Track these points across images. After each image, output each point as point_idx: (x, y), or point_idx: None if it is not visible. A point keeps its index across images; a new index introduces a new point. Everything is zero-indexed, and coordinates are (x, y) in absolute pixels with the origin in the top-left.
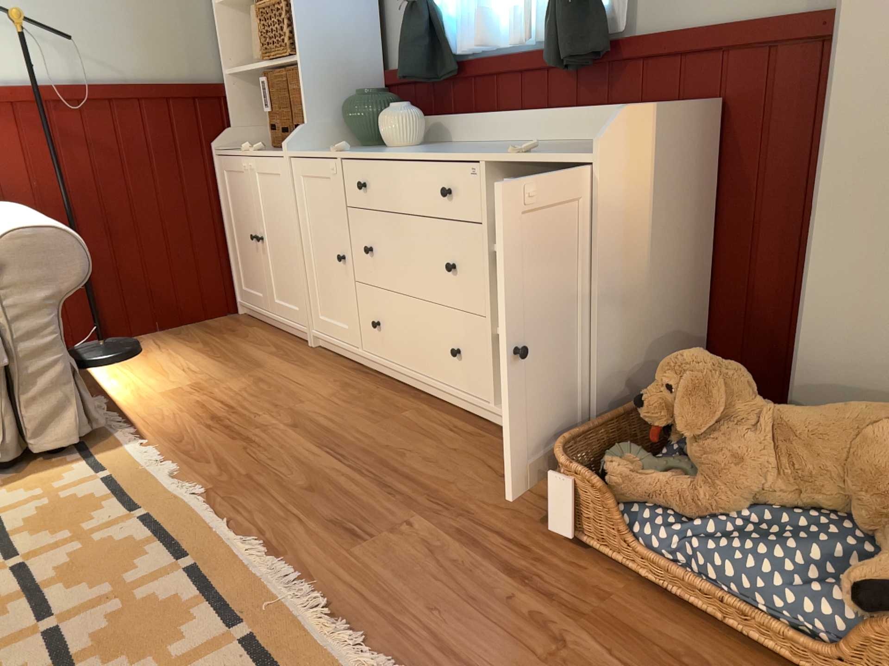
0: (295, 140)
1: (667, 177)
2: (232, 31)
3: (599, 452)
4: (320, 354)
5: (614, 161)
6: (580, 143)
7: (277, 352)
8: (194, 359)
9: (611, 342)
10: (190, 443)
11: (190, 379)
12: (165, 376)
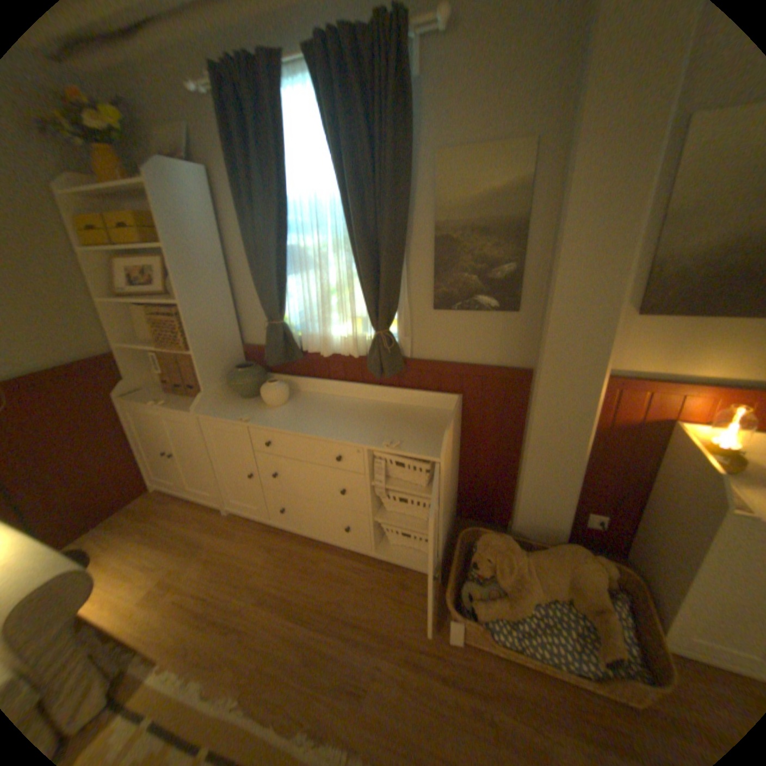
0: (199, 403)
1: (454, 441)
2: (112, 314)
3: (456, 588)
4: (234, 521)
5: (447, 455)
6: (392, 406)
7: (203, 528)
8: (141, 554)
9: (445, 527)
10: (194, 652)
11: (151, 579)
12: (128, 583)
